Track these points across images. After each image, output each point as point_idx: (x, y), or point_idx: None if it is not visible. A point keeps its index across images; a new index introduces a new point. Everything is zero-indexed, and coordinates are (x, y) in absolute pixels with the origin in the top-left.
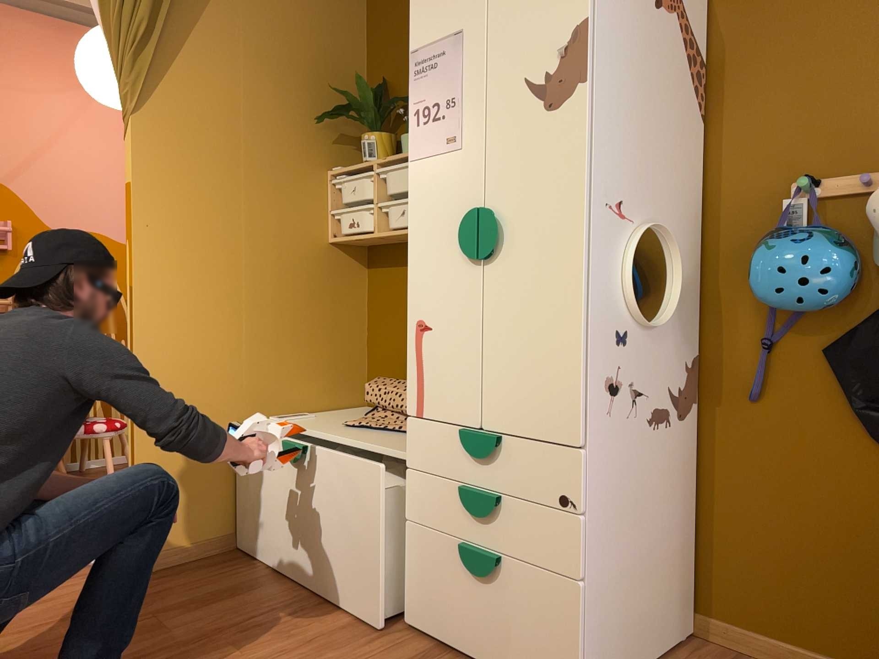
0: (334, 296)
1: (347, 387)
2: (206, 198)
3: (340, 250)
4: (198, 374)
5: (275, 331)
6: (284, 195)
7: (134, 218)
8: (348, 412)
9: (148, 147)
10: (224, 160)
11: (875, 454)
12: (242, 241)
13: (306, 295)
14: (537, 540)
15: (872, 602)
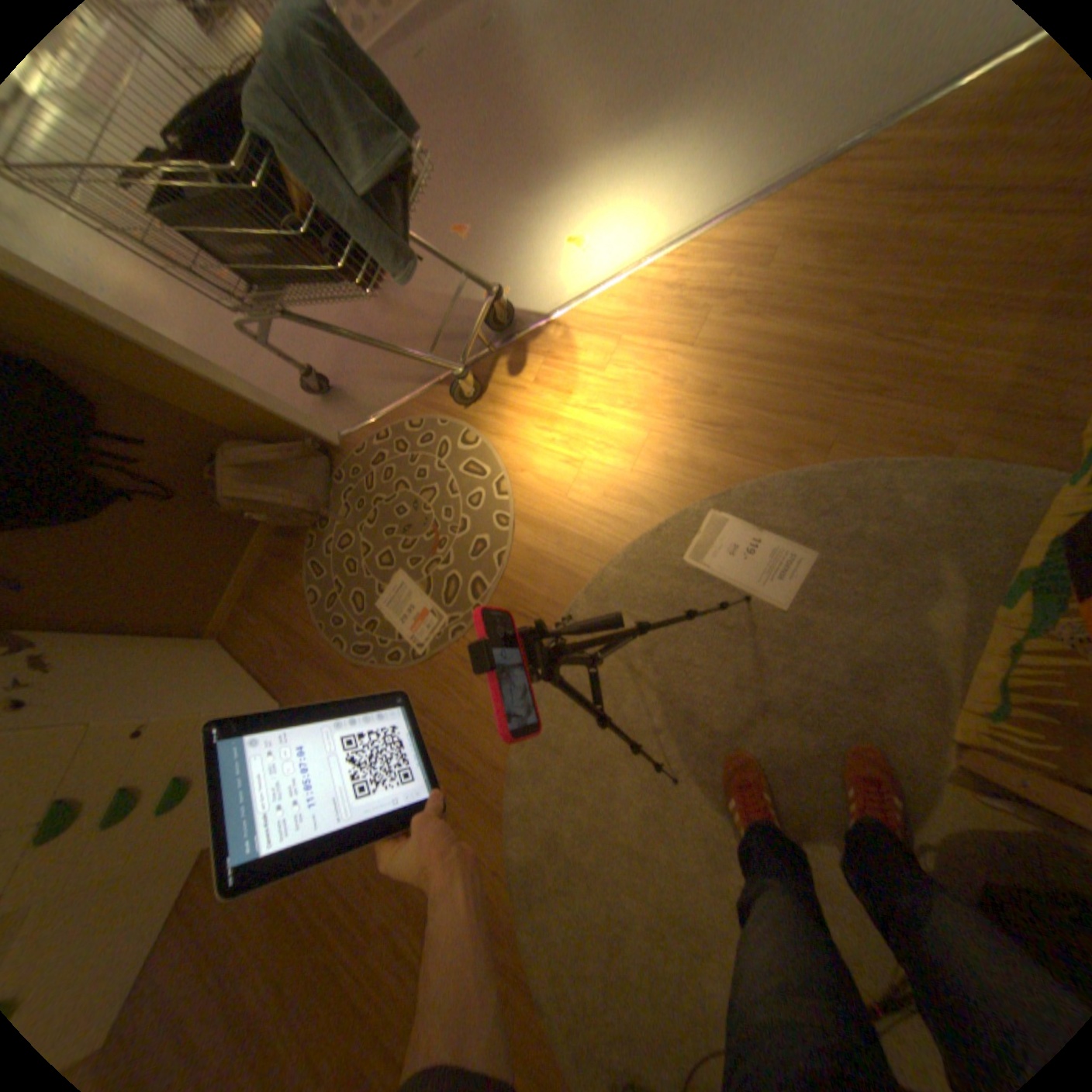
0: None
1: None
2: None
3: None
4: None
5: None
6: None
7: None
8: None
9: None
10: None
11: (98, 522)
12: None
13: None
14: (161, 754)
15: (204, 546)
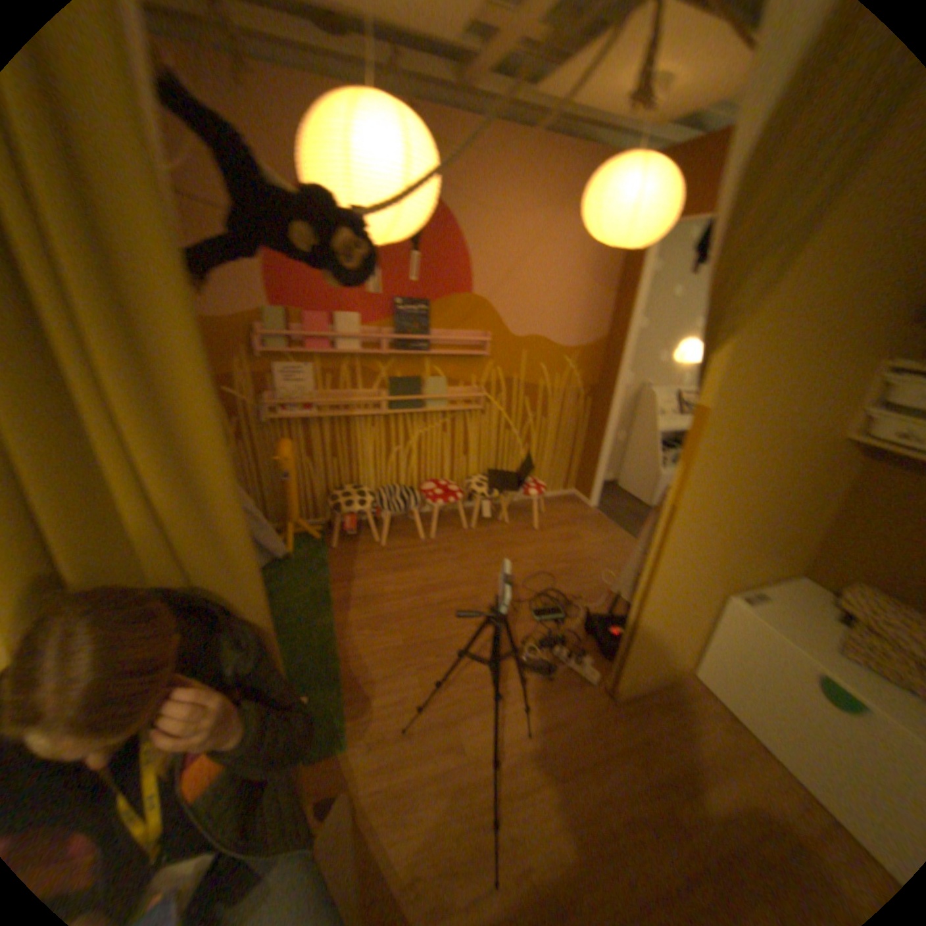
0: (827, 488)
1: (799, 562)
2: (766, 412)
3: (854, 442)
4: (699, 570)
5: (768, 527)
6: (833, 395)
7: (699, 444)
8: (803, 594)
9: (737, 367)
10: (798, 367)
11: None
12: (777, 451)
13: (805, 491)
14: None
15: None
